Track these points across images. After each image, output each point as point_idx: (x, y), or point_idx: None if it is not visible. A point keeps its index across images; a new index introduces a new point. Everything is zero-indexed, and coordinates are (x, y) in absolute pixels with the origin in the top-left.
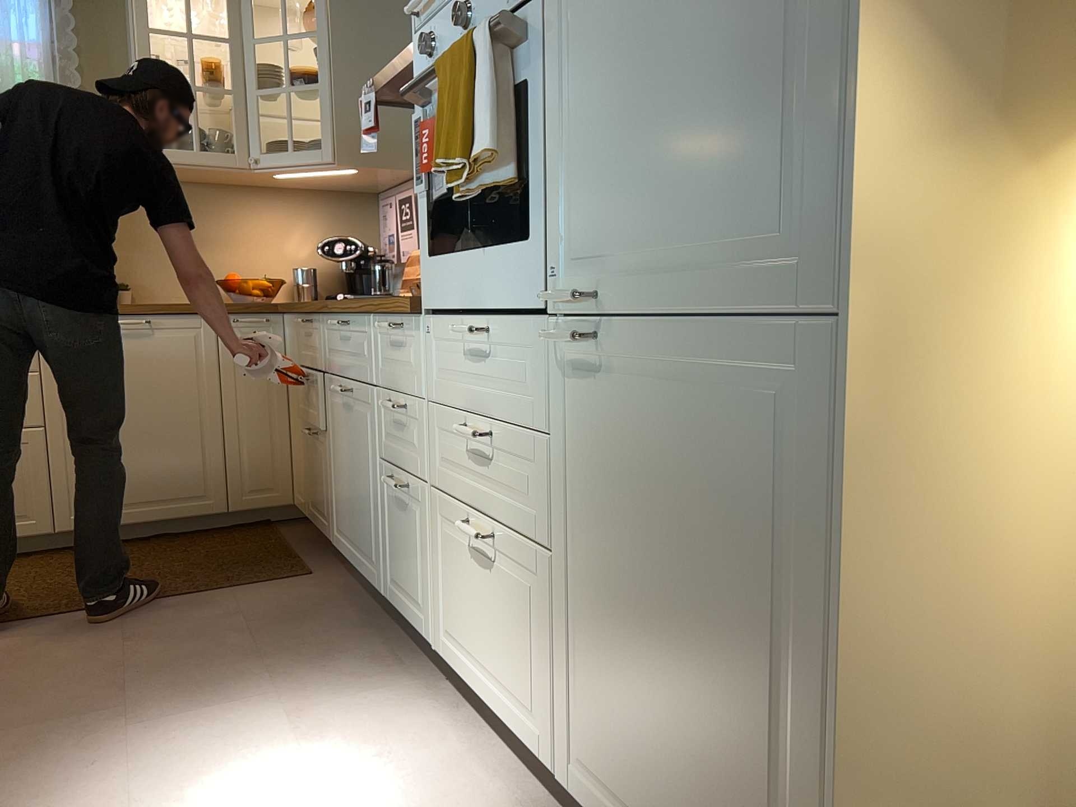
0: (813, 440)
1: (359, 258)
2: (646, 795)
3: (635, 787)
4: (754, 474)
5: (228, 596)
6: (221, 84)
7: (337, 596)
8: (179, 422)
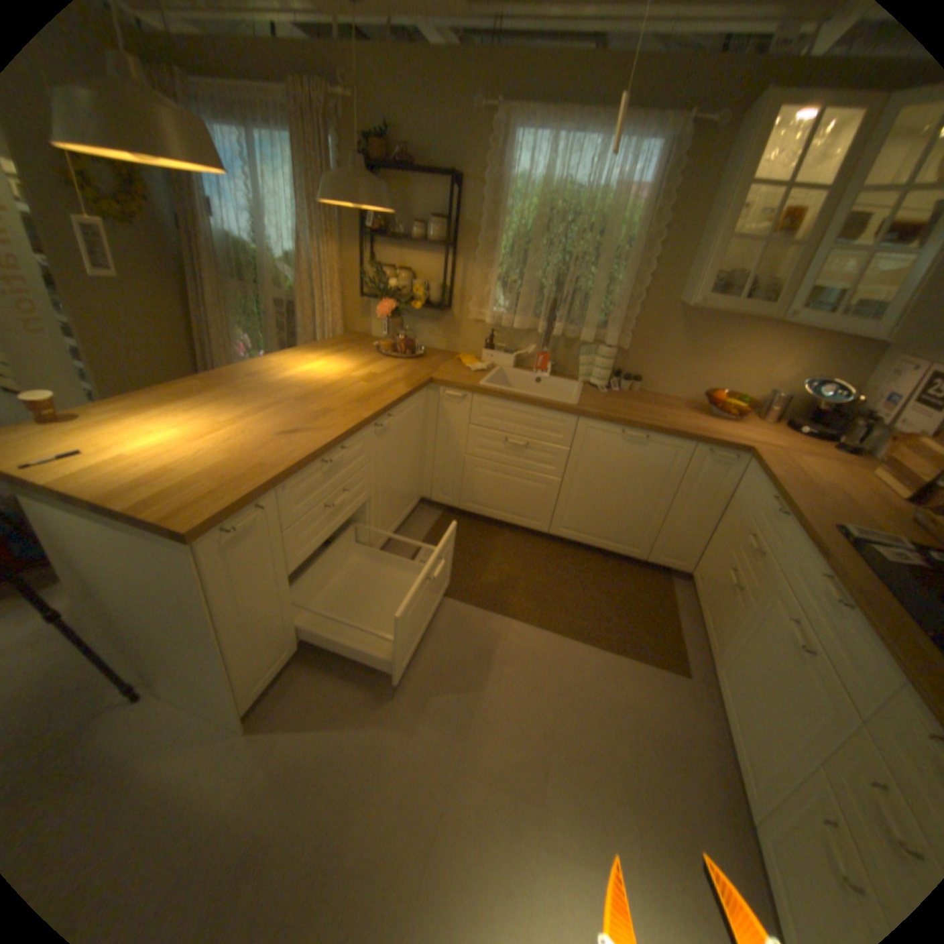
0: None
1: (843, 404)
2: None
3: None
4: None
5: (629, 670)
6: (796, 232)
7: (706, 733)
8: (639, 503)
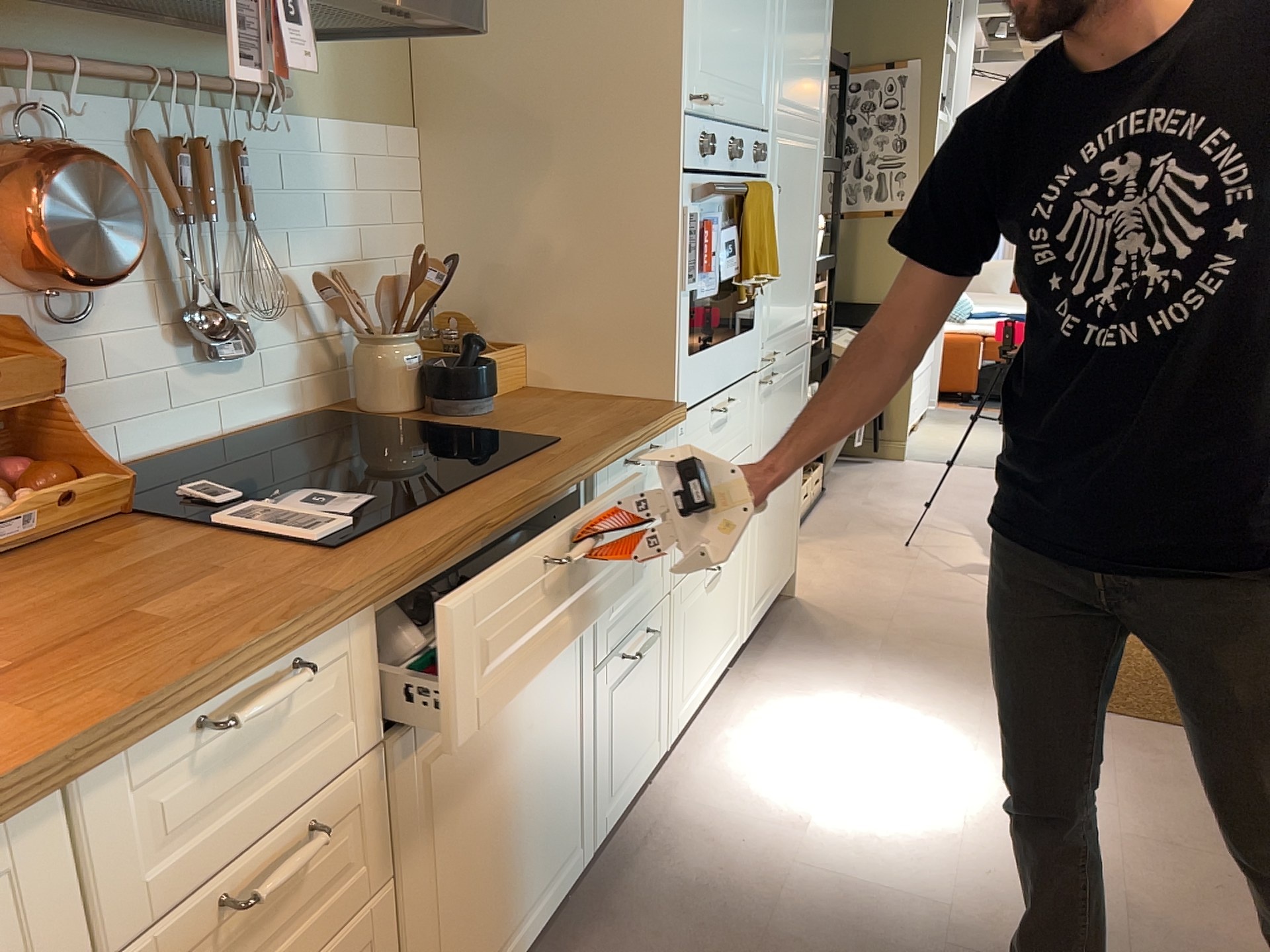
0: (804, 381)
1: None
2: (770, 572)
3: (768, 575)
4: (797, 401)
5: None
6: None
7: None
8: None
